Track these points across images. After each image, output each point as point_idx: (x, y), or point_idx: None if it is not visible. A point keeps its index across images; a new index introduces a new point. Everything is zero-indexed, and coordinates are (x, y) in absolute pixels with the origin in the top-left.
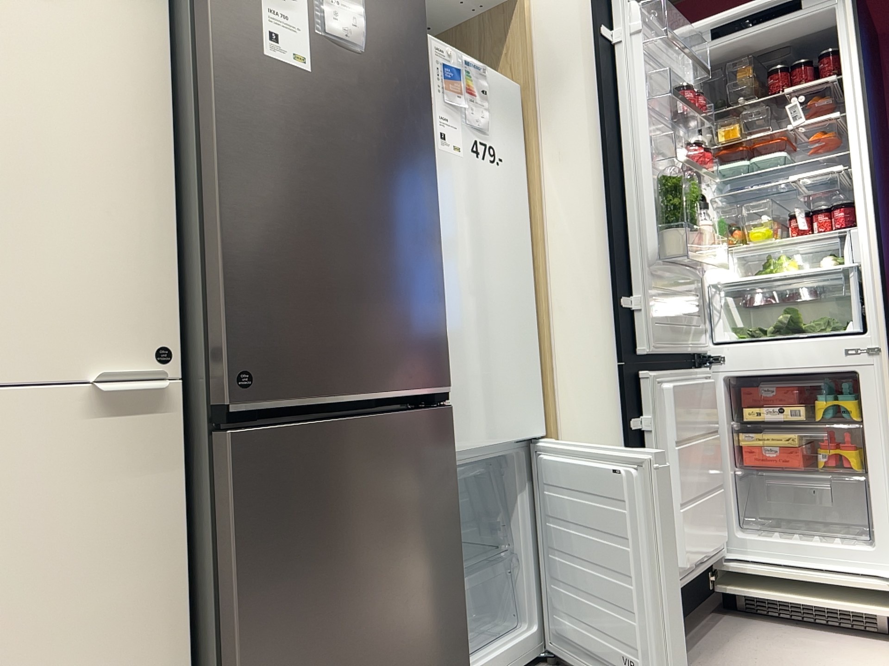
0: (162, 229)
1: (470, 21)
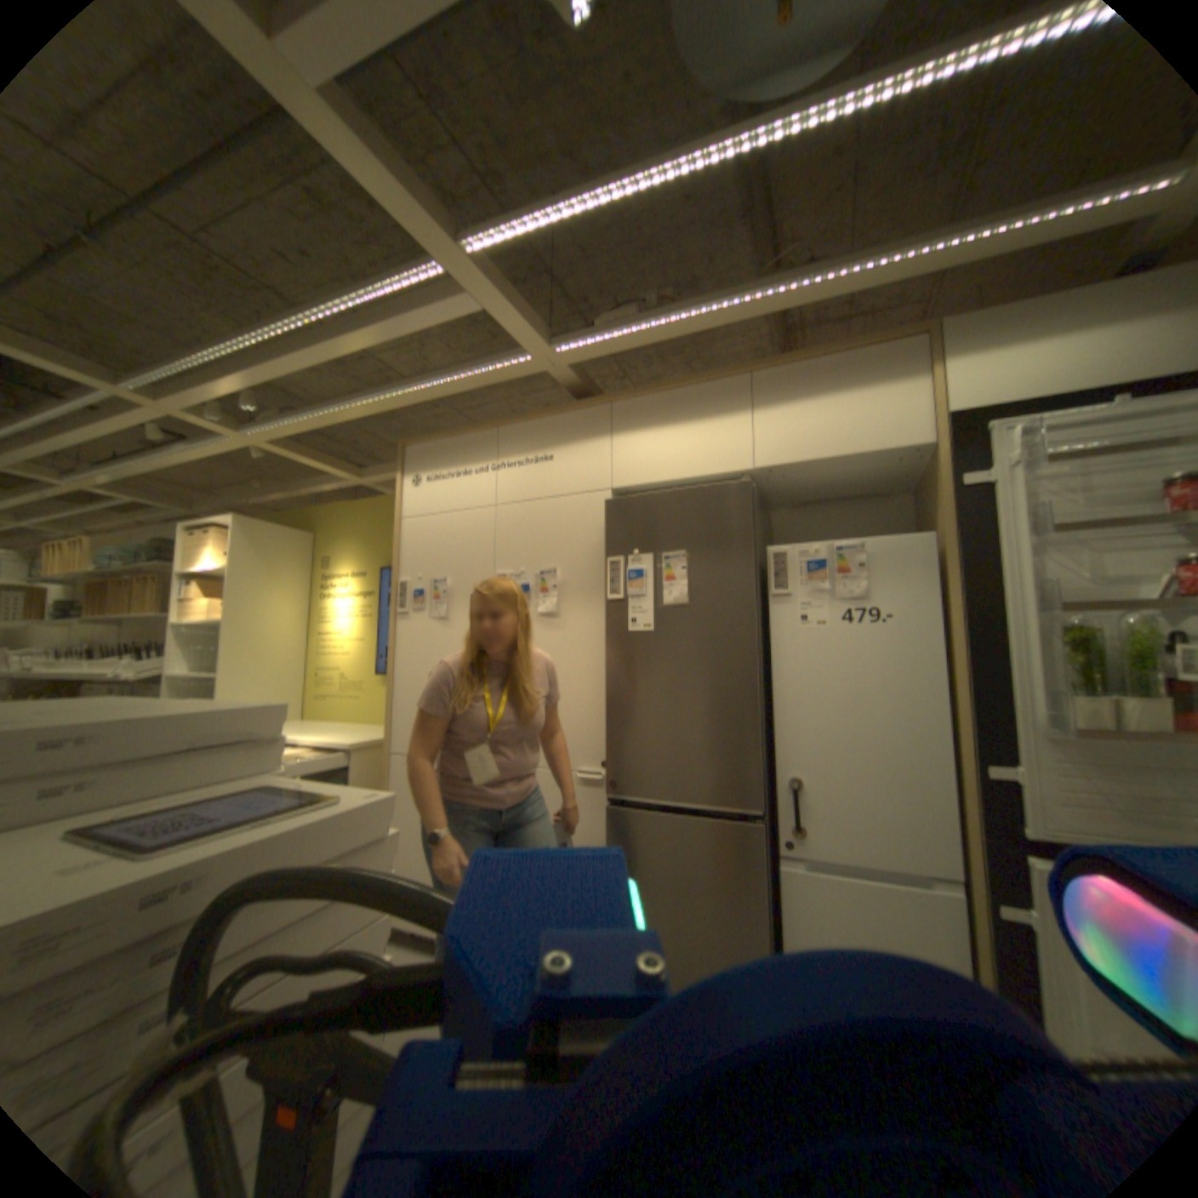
0: (605, 710)
1: (927, 463)
